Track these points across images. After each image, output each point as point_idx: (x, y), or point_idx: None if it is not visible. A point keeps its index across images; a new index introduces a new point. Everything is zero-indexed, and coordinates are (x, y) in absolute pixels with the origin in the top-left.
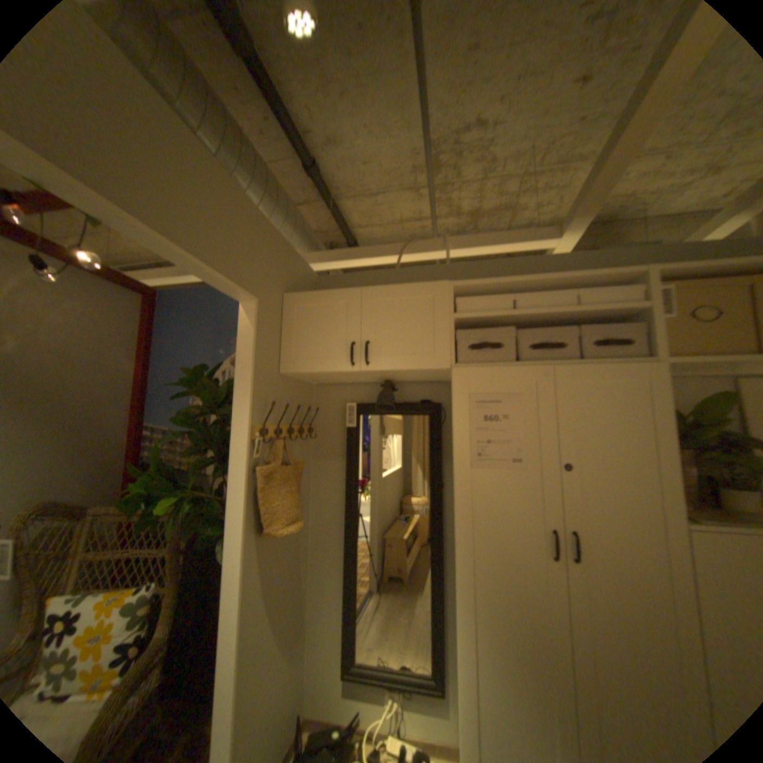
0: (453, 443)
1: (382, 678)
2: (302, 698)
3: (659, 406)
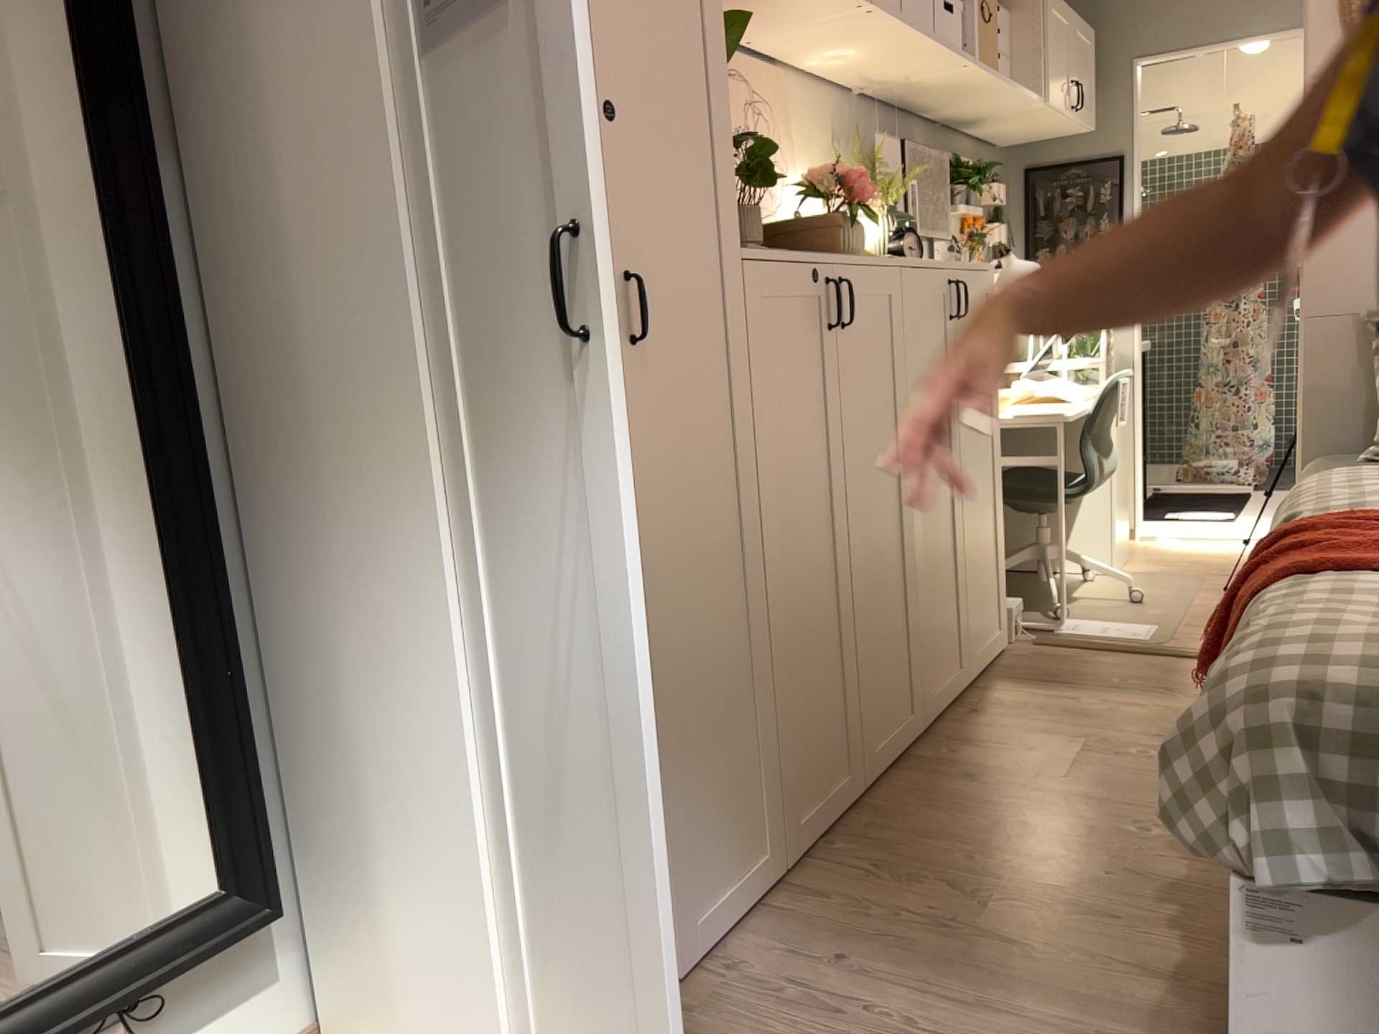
0: None
1: (40, 1019)
2: None
3: (679, 8)
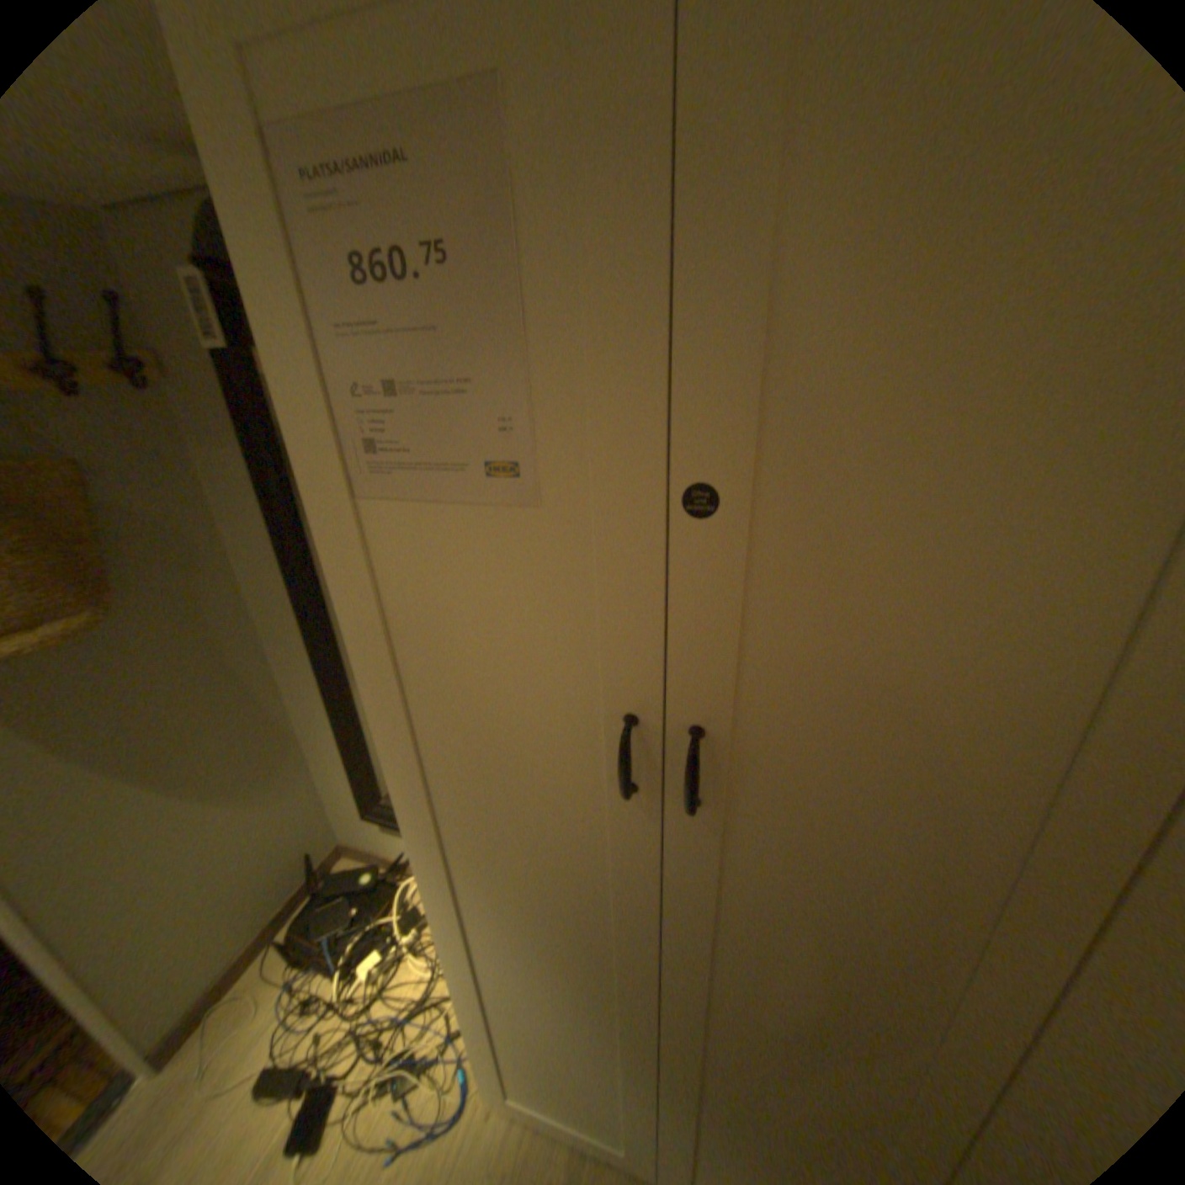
0: (274, 395)
1: None
2: (331, 823)
3: None
